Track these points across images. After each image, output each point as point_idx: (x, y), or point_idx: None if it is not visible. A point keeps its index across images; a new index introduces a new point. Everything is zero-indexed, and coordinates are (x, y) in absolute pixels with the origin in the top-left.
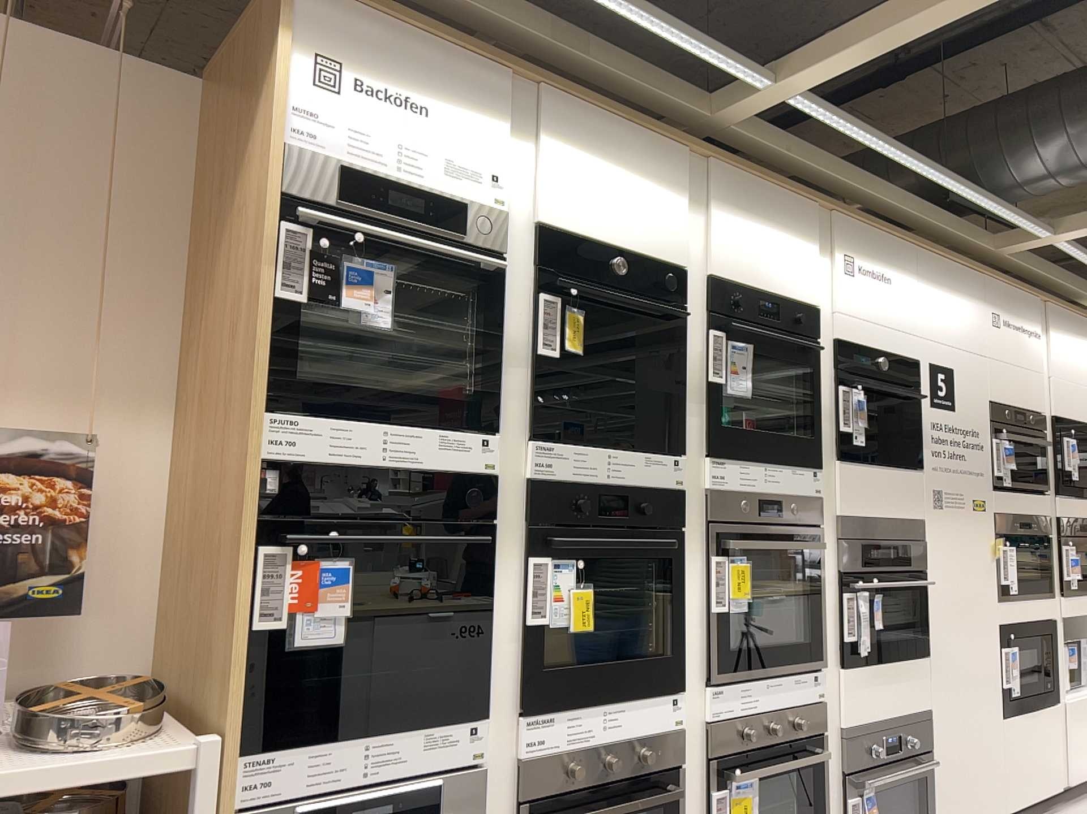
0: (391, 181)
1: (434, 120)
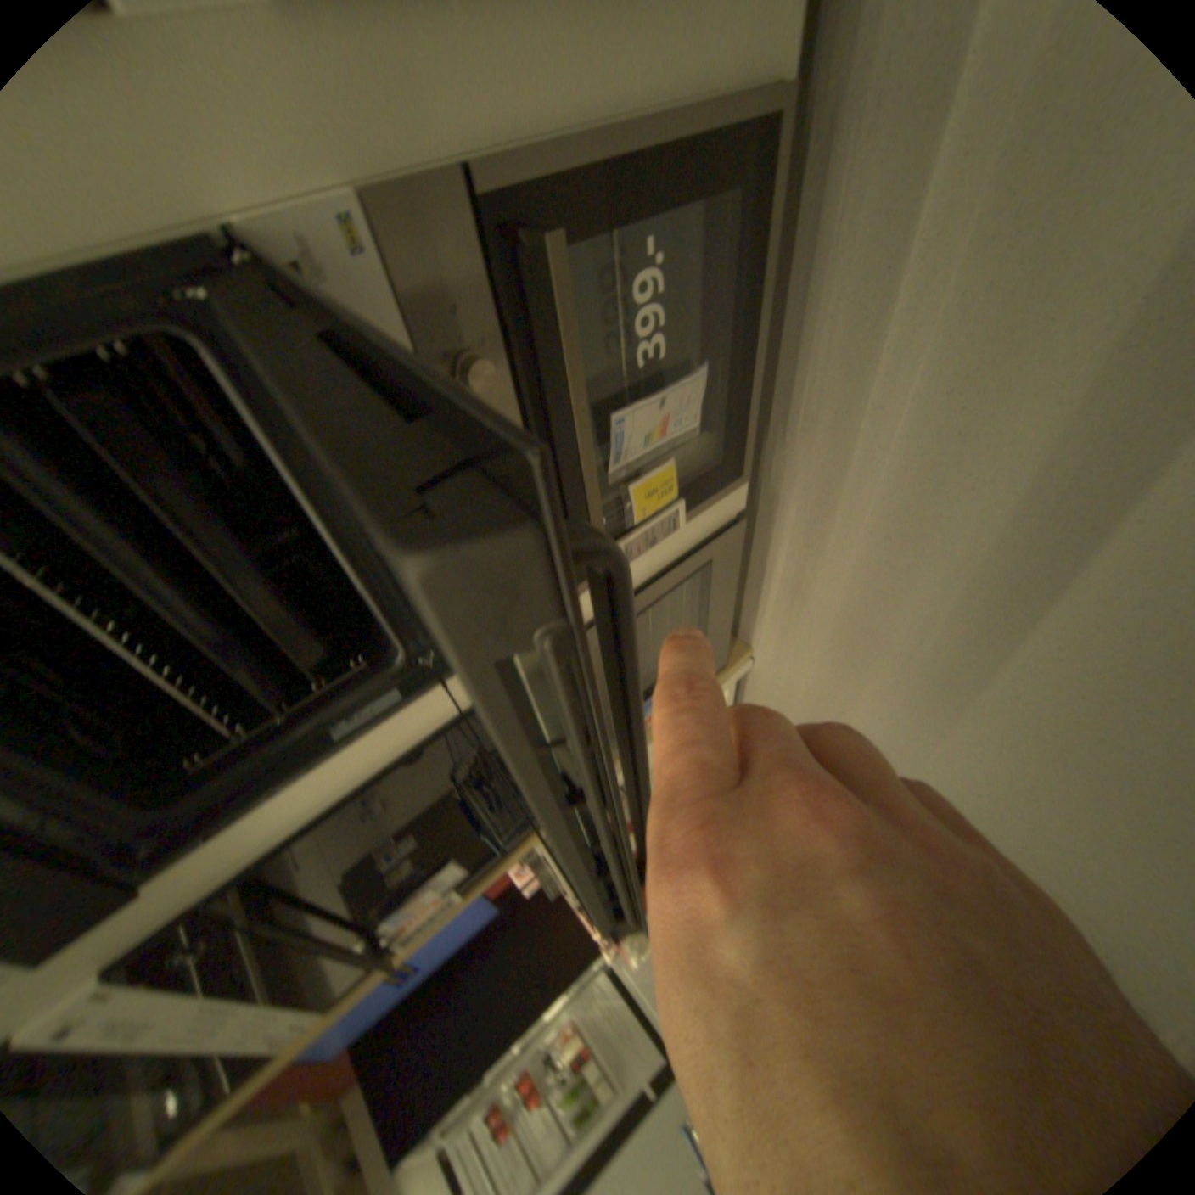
0: None
1: None
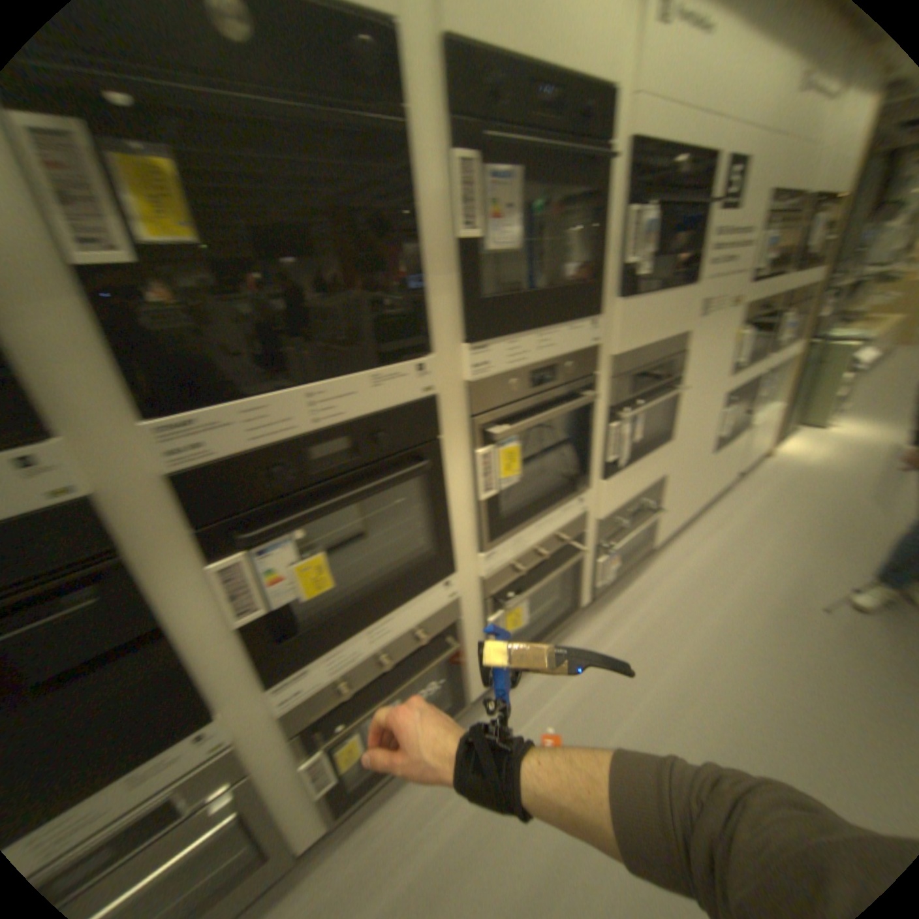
0: None
1: None
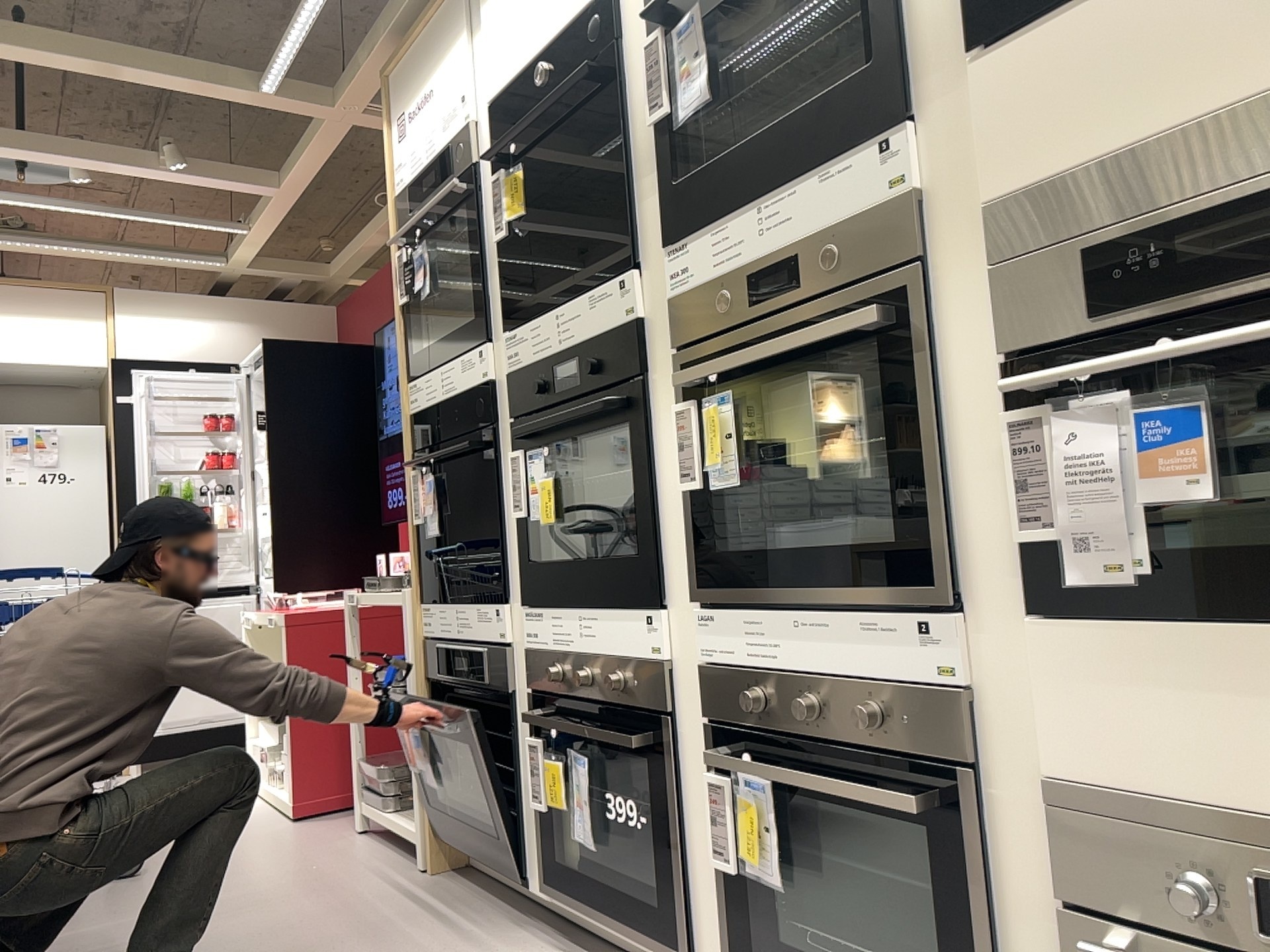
0: (420, 170)
1: (430, 90)
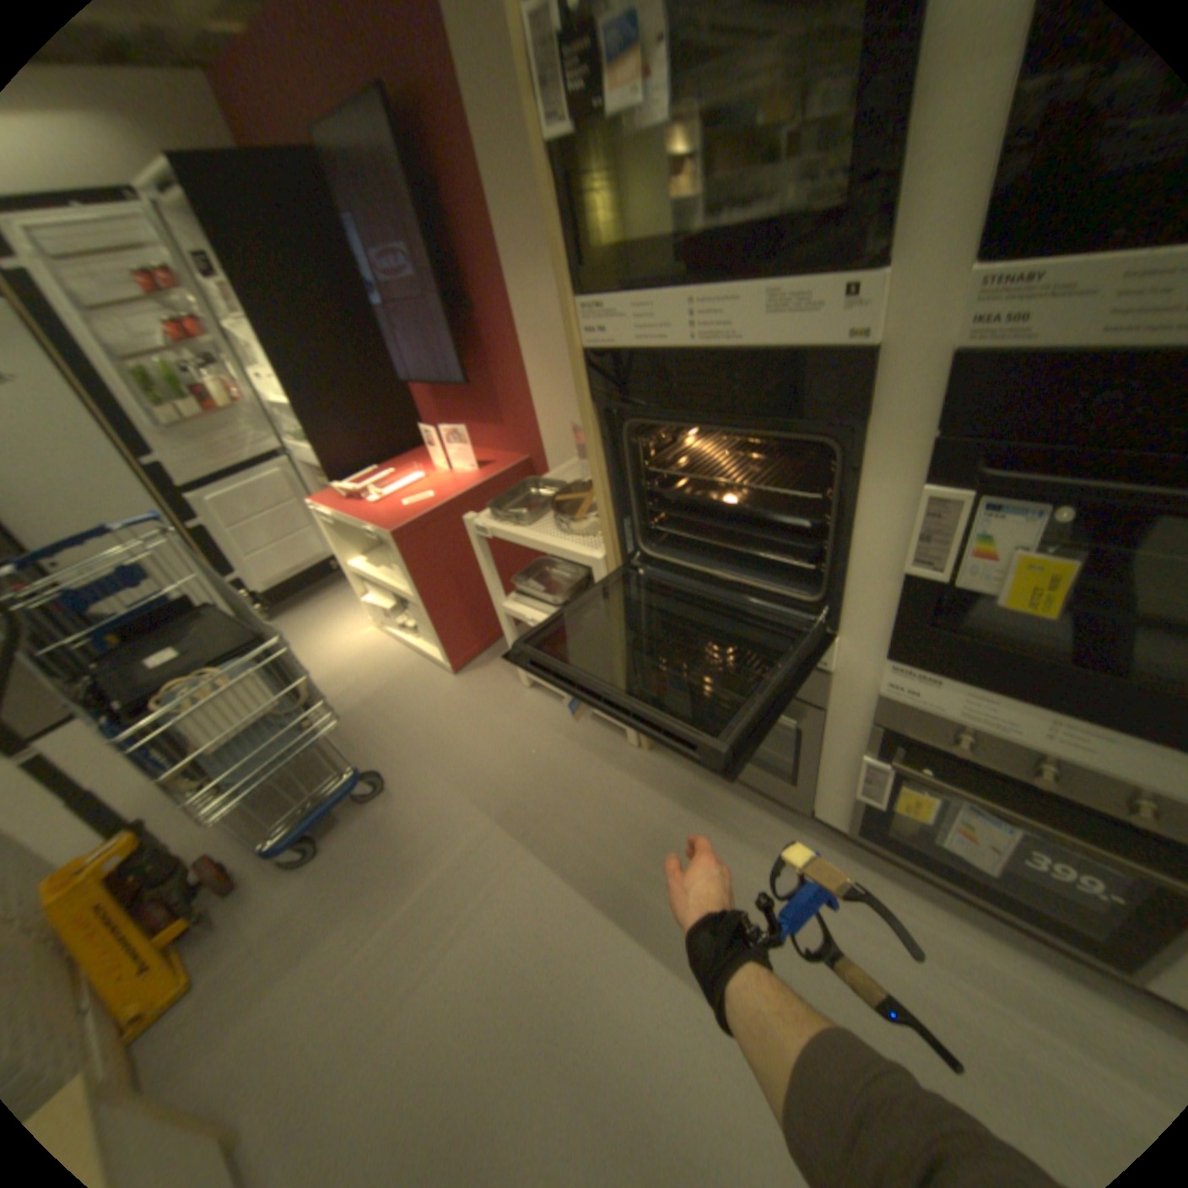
0: None
1: None
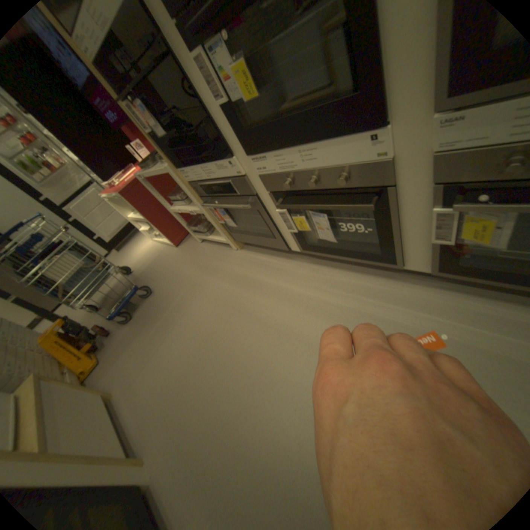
0: None
1: None
